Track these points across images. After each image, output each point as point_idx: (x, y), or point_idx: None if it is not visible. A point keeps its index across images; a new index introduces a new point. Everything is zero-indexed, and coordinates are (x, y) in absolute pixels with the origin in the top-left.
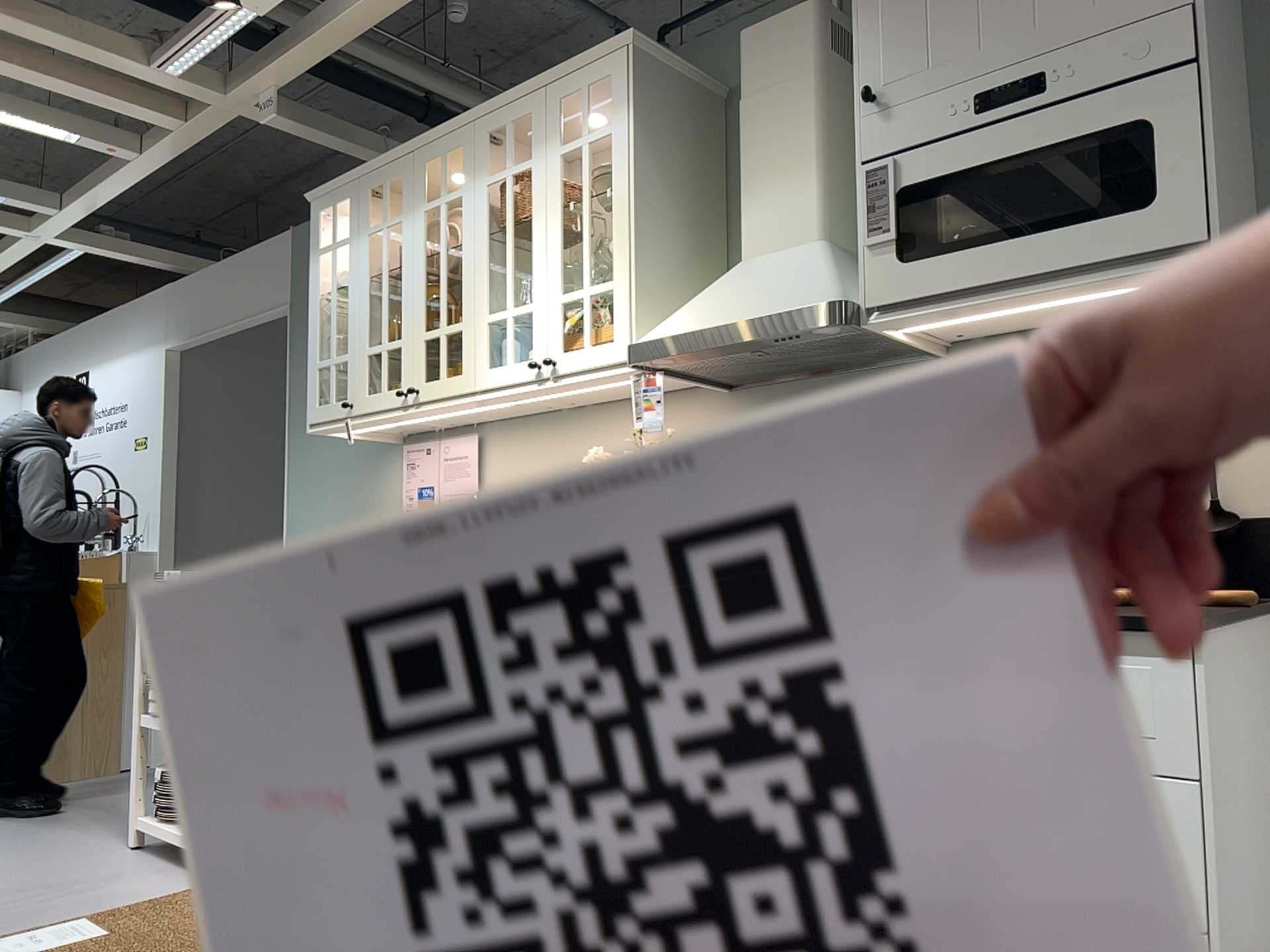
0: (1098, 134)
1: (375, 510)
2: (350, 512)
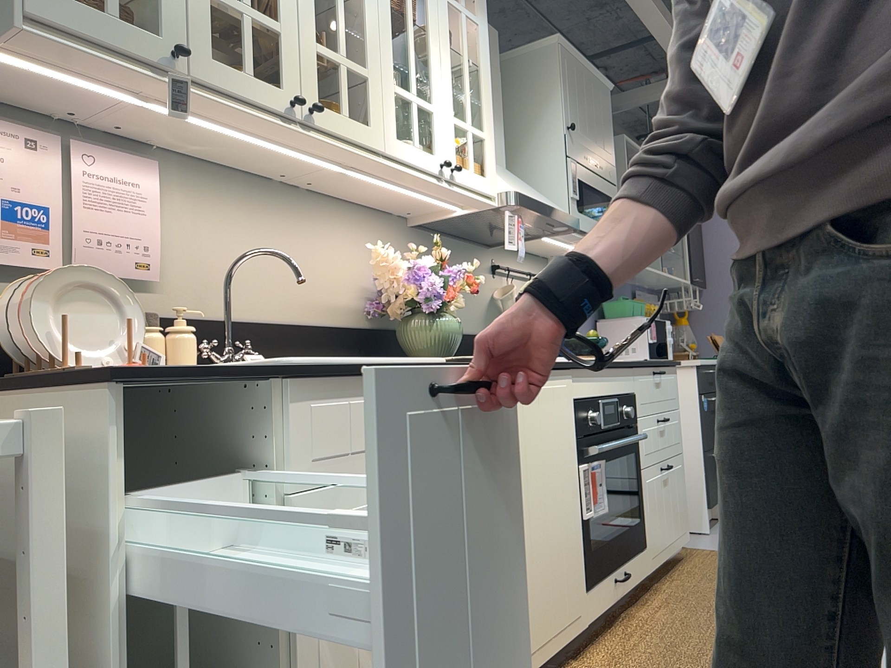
0: (607, 196)
1: None
2: None
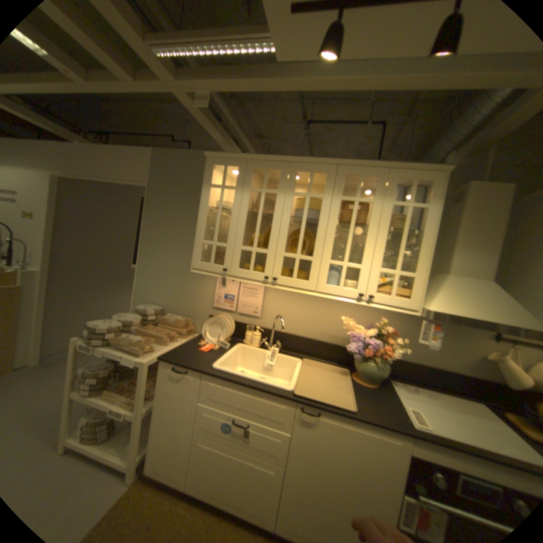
0: None
1: (195, 294)
2: (178, 290)
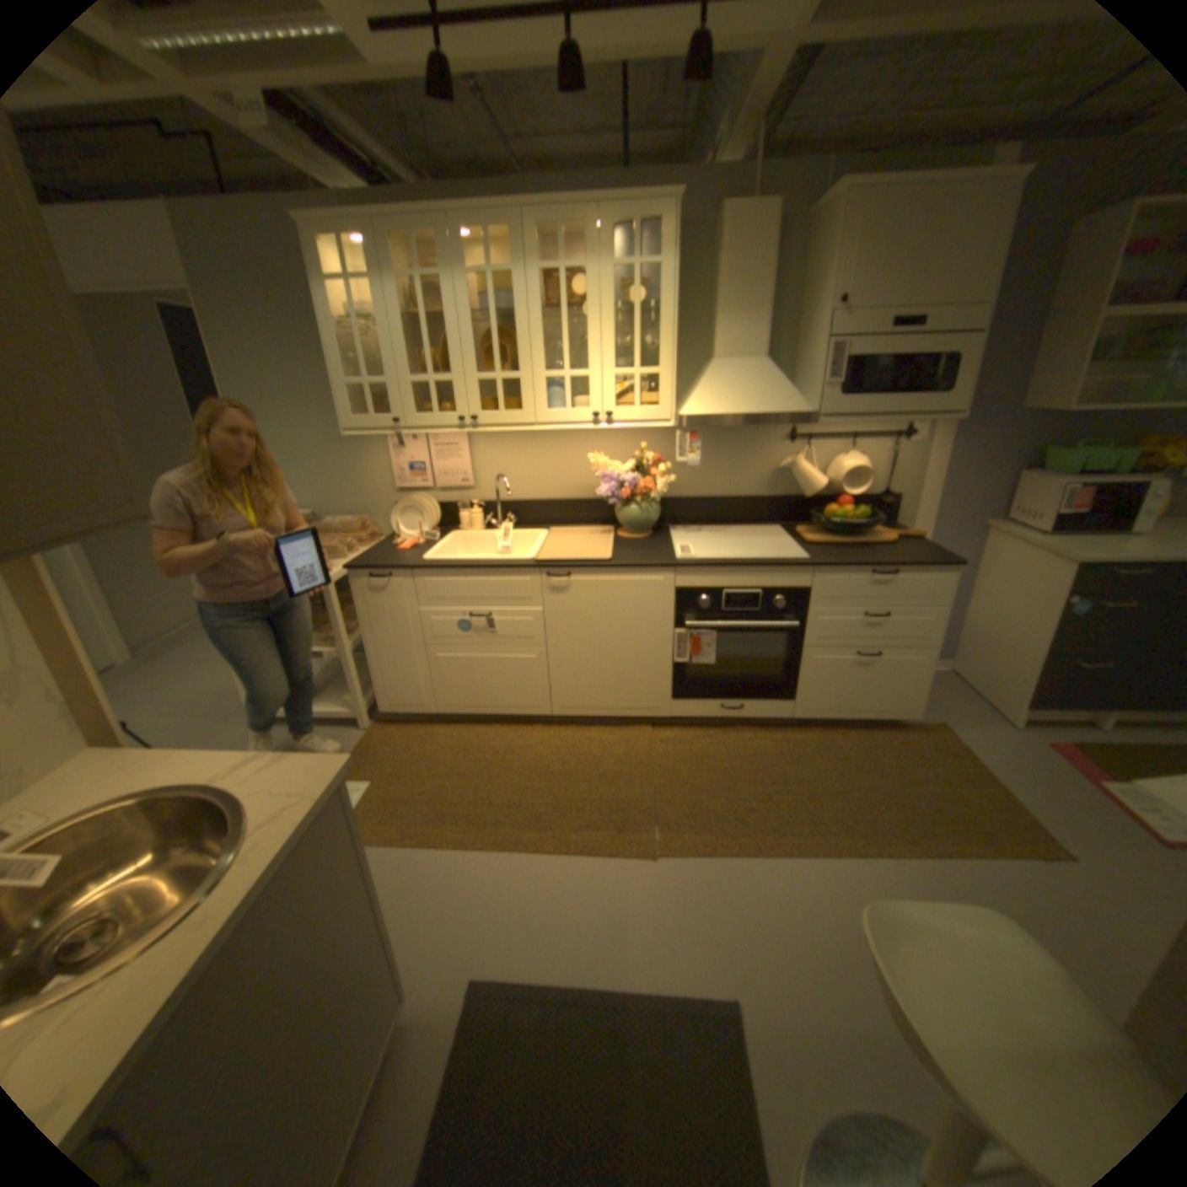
0: (942, 354)
1: (360, 476)
2: (329, 477)
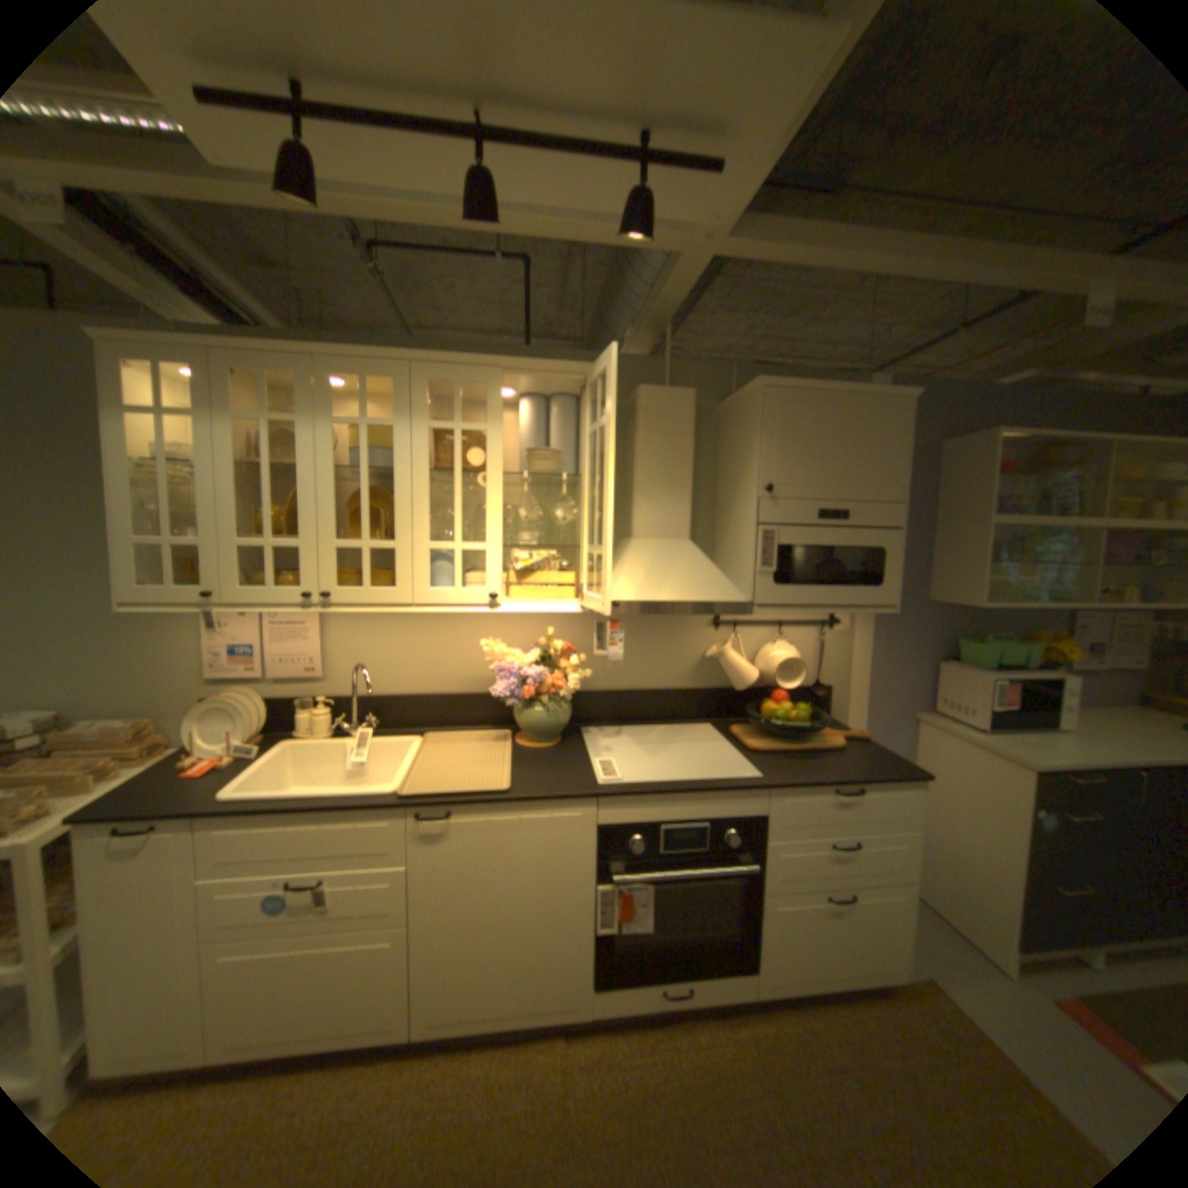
0: (867, 548)
1: (148, 661)
2: (98, 661)
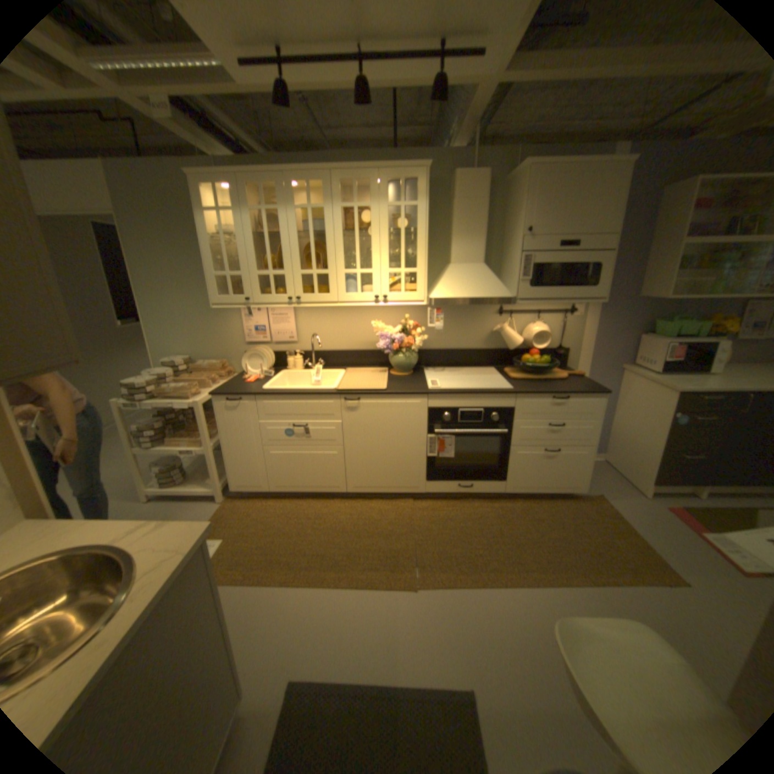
0: (590, 263)
1: (222, 334)
2: (201, 334)
